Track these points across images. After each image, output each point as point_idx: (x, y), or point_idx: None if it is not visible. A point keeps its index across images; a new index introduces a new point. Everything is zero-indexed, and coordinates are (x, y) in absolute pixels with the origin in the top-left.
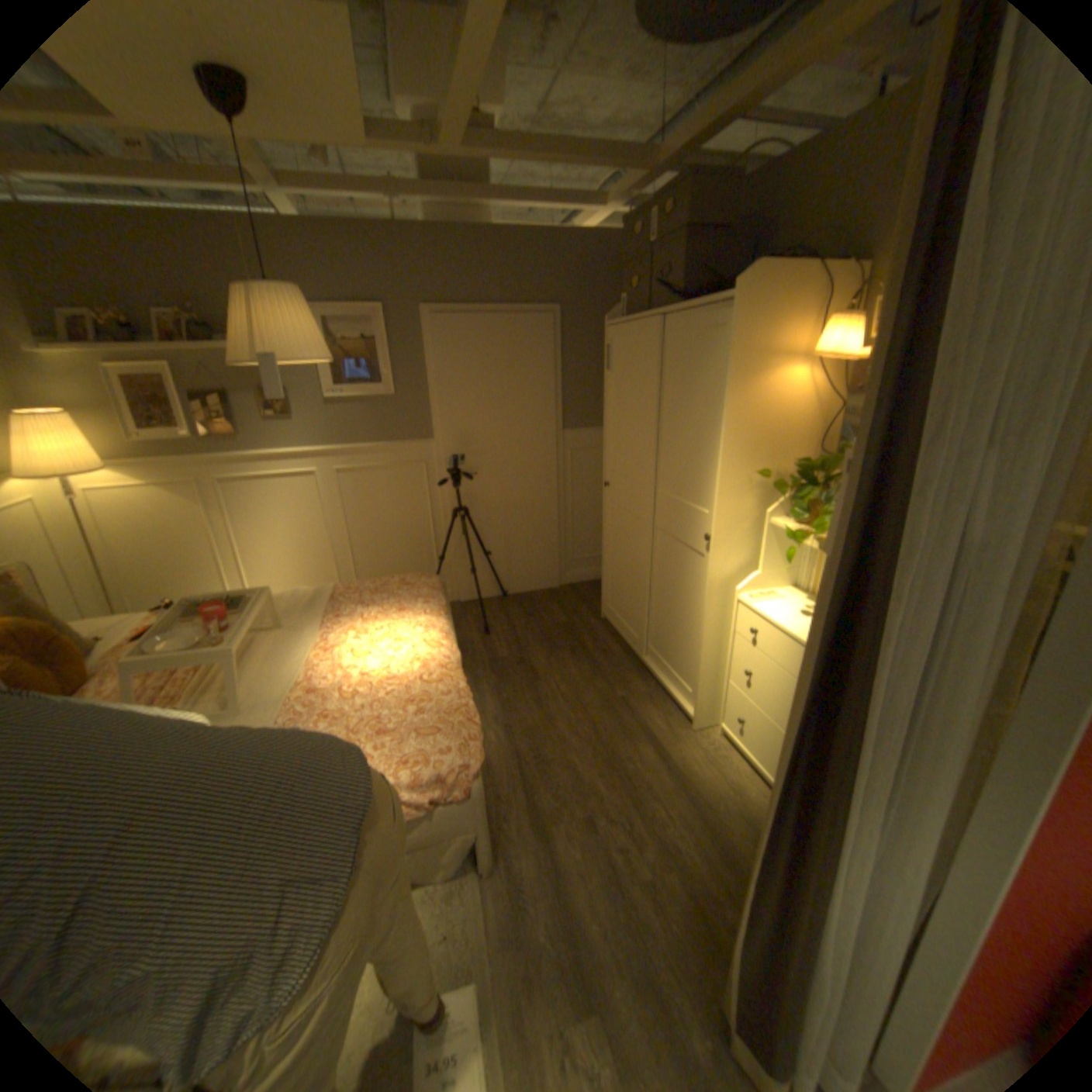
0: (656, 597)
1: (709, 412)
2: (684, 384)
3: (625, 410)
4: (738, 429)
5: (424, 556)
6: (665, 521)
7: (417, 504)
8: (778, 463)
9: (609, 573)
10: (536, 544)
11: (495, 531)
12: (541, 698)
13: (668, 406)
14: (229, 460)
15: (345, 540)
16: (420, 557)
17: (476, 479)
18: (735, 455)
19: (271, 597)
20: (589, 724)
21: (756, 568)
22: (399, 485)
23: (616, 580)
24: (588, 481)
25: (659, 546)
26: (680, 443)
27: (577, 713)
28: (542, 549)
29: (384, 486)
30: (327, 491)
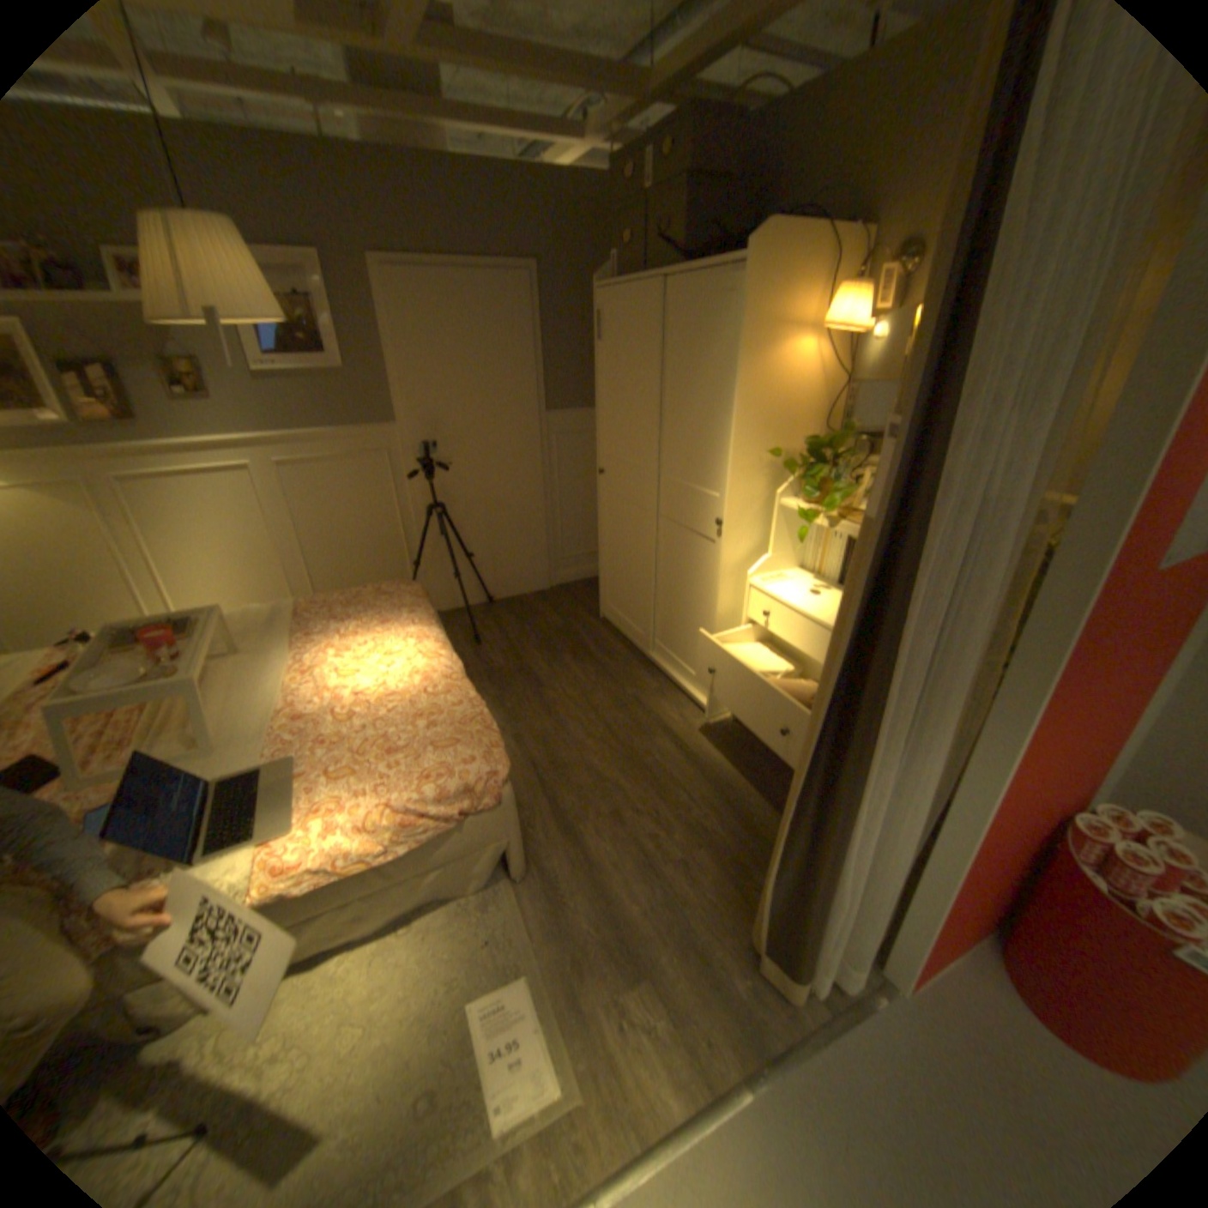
0: (662, 590)
1: (719, 388)
2: (690, 357)
3: (622, 387)
4: (750, 406)
5: (395, 563)
6: (671, 509)
7: (382, 502)
8: (787, 442)
9: (608, 569)
10: (523, 543)
11: (476, 529)
12: (549, 704)
13: (672, 382)
14: (130, 453)
15: (296, 548)
16: (391, 564)
17: (451, 470)
18: (747, 434)
19: (224, 617)
20: (602, 724)
21: (766, 551)
22: (358, 479)
23: (617, 576)
24: (577, 470)
25: (665, 535)
26: (686, 422)
27: (589, 714)
28: (531, 548)
29: (340, 481)
30: (267, 490)
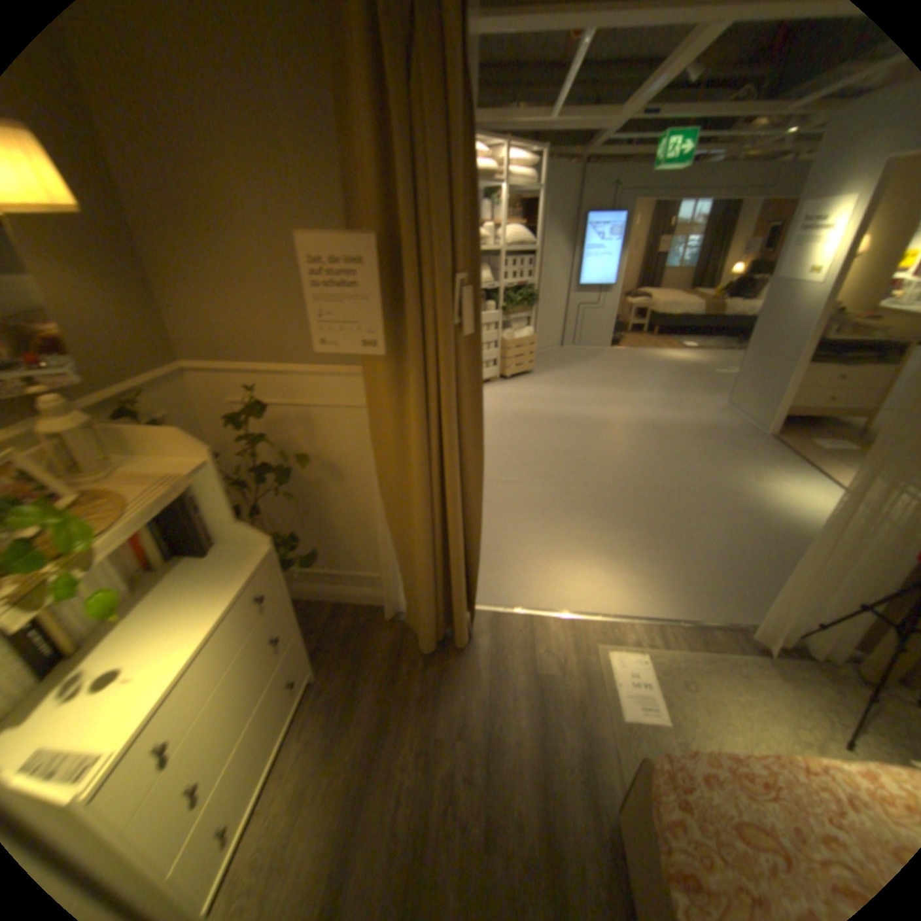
0: None
1: None
2: None
3: None
4: None
5: None
6: None
7: None
8: None
9: None
10: None
11: None
12: None
13: None
14: None
15: None
16: None
17: None
18: None
19: None
20: None
21: None
22: None
23: None
24: None
25: None
26: None
27: None
28: None
29: None
30: None
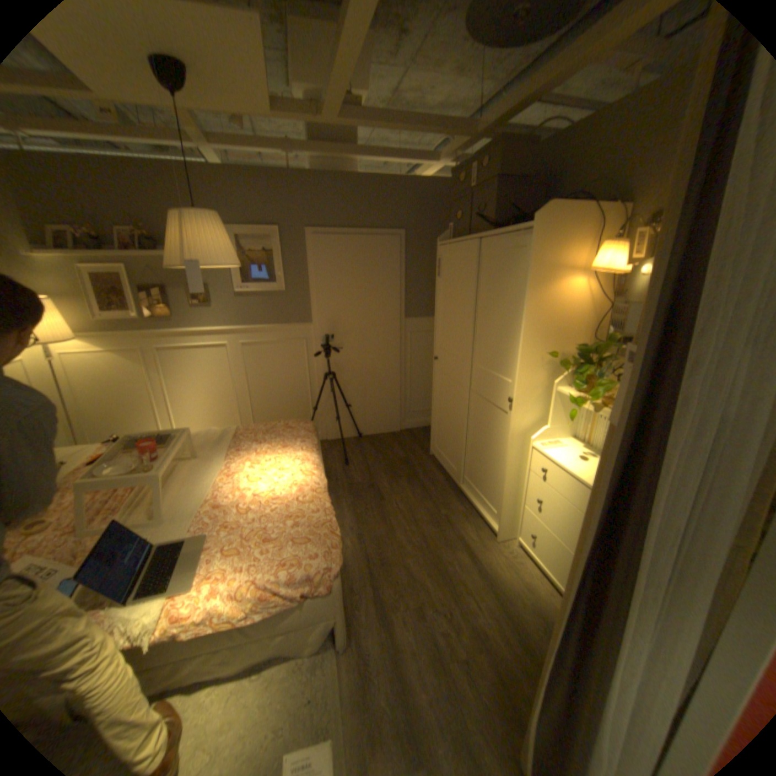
0: (471, 442)
1: (513, 309)
2: (495, 288)
3: (451, 306)
4: (534, 322)
5: (303, 407)
6: (479, 387)
7: (299, 369)
8: (563, 347)
9: (436, 422)
10: (384, 400)
11: (354, 389)
12: (385, 514)
13: (482, 304)
14: (165, 335)
15: (246, 394)
16: (300, 407)
17: (342, 352)
18: (532, 341)
19: (190, 436)
20: (420, 535)
21: (546, 423)
22: (286, 355)
23: (442, 428)
24: (422, 355)
25: (474, 404)
26: (491, 330)
27: (412, 526)
28: (388, 404)
29: (276, 356)
30: (234, 359)
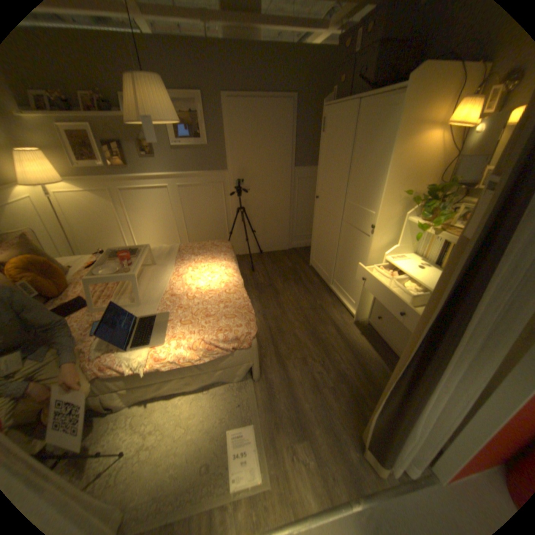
0: (340, 256)
1: (382, 156)
2: (368, 140)
3: (332, 156)
4: (398, 166)
5: (222, 232)
6: (349, 217)
7: (219, 205)
8: (417, 187)
9: (315, 243)
10: (278, 227)
11: (257, 220)
12: (280, 303)
13: (357, 153)
14: (124, 179)
15: (183, 222)
16: (220, 232)
17: (249, 192)
18: (394, 182)
19: (150, 250)
20: (303, 316)
21: (397, 243)
22: (210, 194)
23: (319, 247)
24: (306, 195)
25: (344, 230)
26: (362, 174)
27: (298, 310)
28: (281, 230)
29: (202, 195)
30: (173, 197)
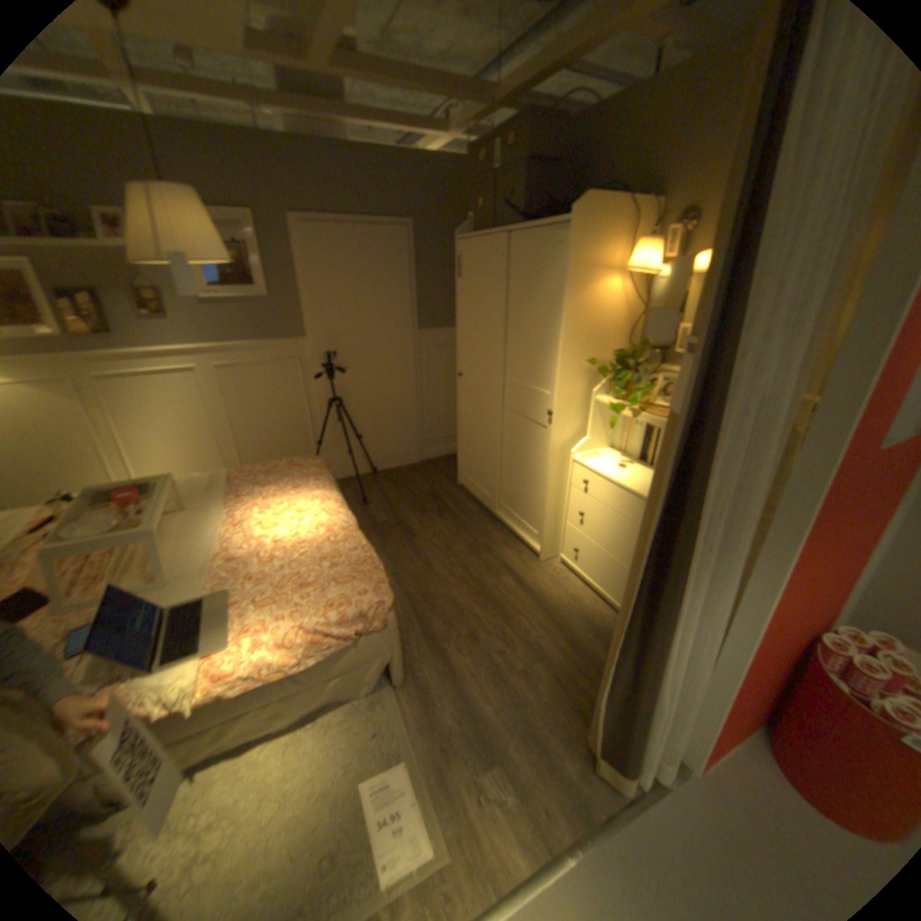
0: (505, 463)
1: (549, 313)
2: (527, 290)
3: (475, 312)
4: (572, 327)
5: (302, 442)
6: (512, 402)
7: (293, 396)
8: (600, 354)
9: (464, 448)
10: (399, 428)
11: (363, 417)
12: (419, 551)
13: (513, 309)
14: (103, 359)
15: (226, 431)
16: (298, 443)
17: (345, 373)
18: (570, 347)
19: (173, 484)
20: (460, 566)
21: (584, 435)
22: (275, 379)
23: (470, 453)
24: (440, 373)
25: (507, 422)
26: (524, 338)
27: (450, 558)
28: (404, 432)
29: (261, 381)
30: (206, 387)
